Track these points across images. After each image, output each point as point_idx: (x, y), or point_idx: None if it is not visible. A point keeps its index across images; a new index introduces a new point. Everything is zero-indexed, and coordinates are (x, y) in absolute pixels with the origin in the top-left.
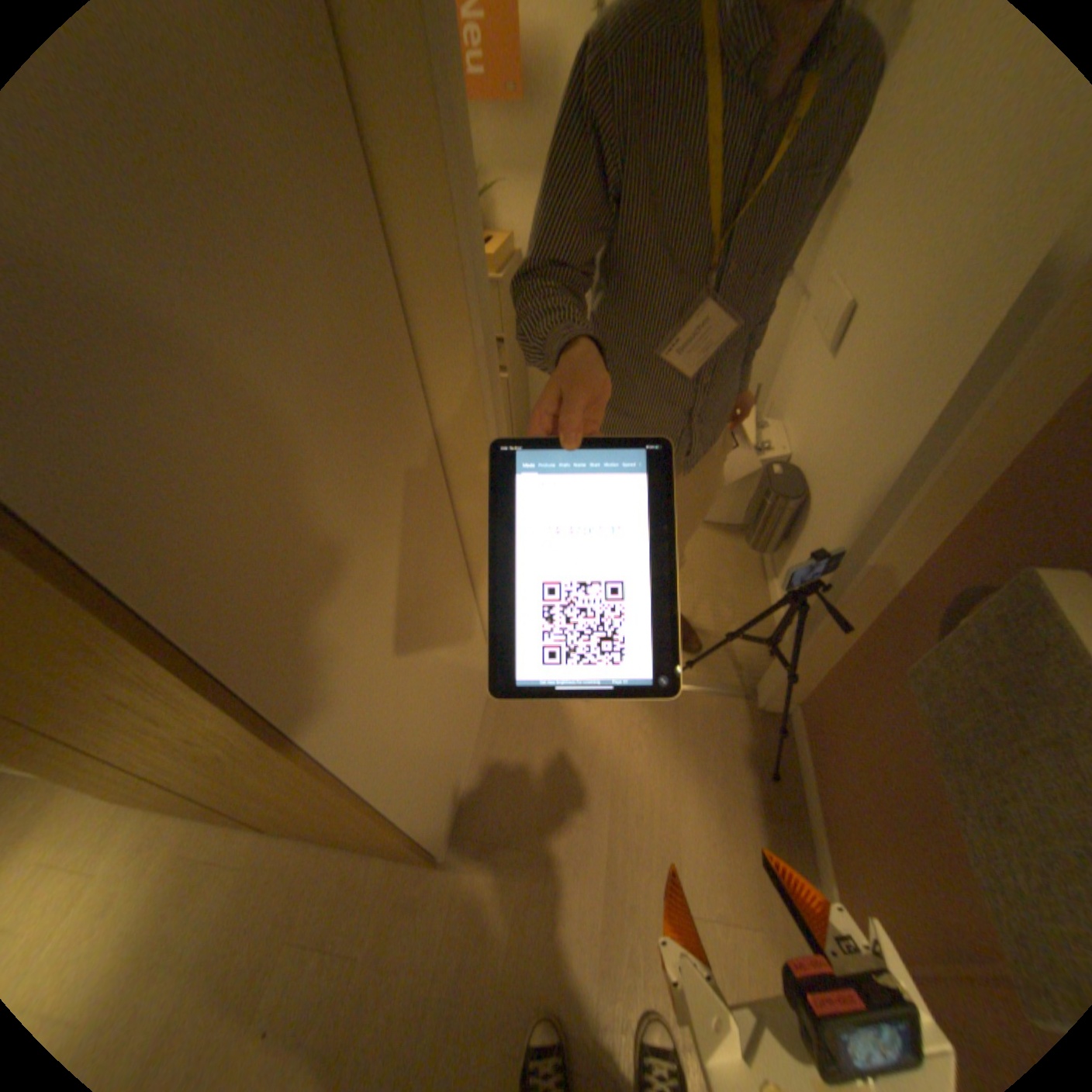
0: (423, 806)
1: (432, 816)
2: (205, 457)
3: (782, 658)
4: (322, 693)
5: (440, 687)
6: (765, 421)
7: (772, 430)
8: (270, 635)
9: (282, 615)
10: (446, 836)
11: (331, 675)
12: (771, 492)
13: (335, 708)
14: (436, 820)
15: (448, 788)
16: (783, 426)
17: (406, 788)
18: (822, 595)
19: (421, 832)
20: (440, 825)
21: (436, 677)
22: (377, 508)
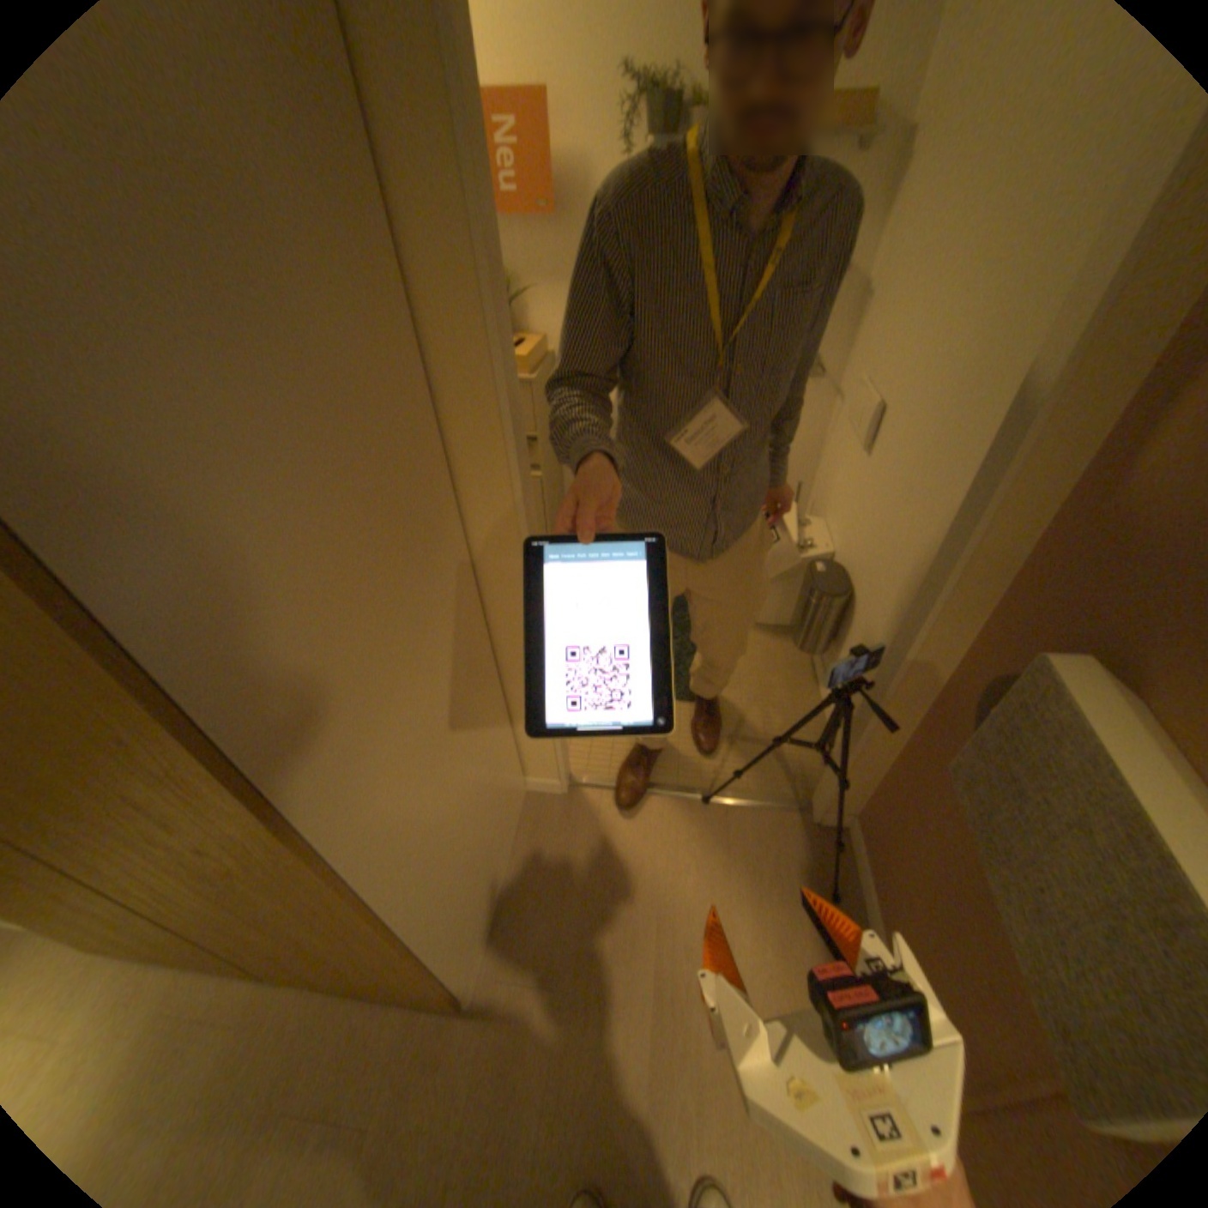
0: (447, 938)
1: (456, 951)
2: (247, 553)
3: (834, 765)
4: (344, 797)
5: (468, 802)
6: (807, 518)
7: (815, 528)
8: (296, 731)
9: (309, 711)
10: (472, 978)
11: (354, 778)
12: (816, 591)
13: (357, 815)
14: (461, 957)
15: (475, 920)
16: (825, 524)
17: (429, 914)
18: (867, 694)
19: (444, 969)
20: (465, 963)
21: (463, 790)
22: (406, 606)
